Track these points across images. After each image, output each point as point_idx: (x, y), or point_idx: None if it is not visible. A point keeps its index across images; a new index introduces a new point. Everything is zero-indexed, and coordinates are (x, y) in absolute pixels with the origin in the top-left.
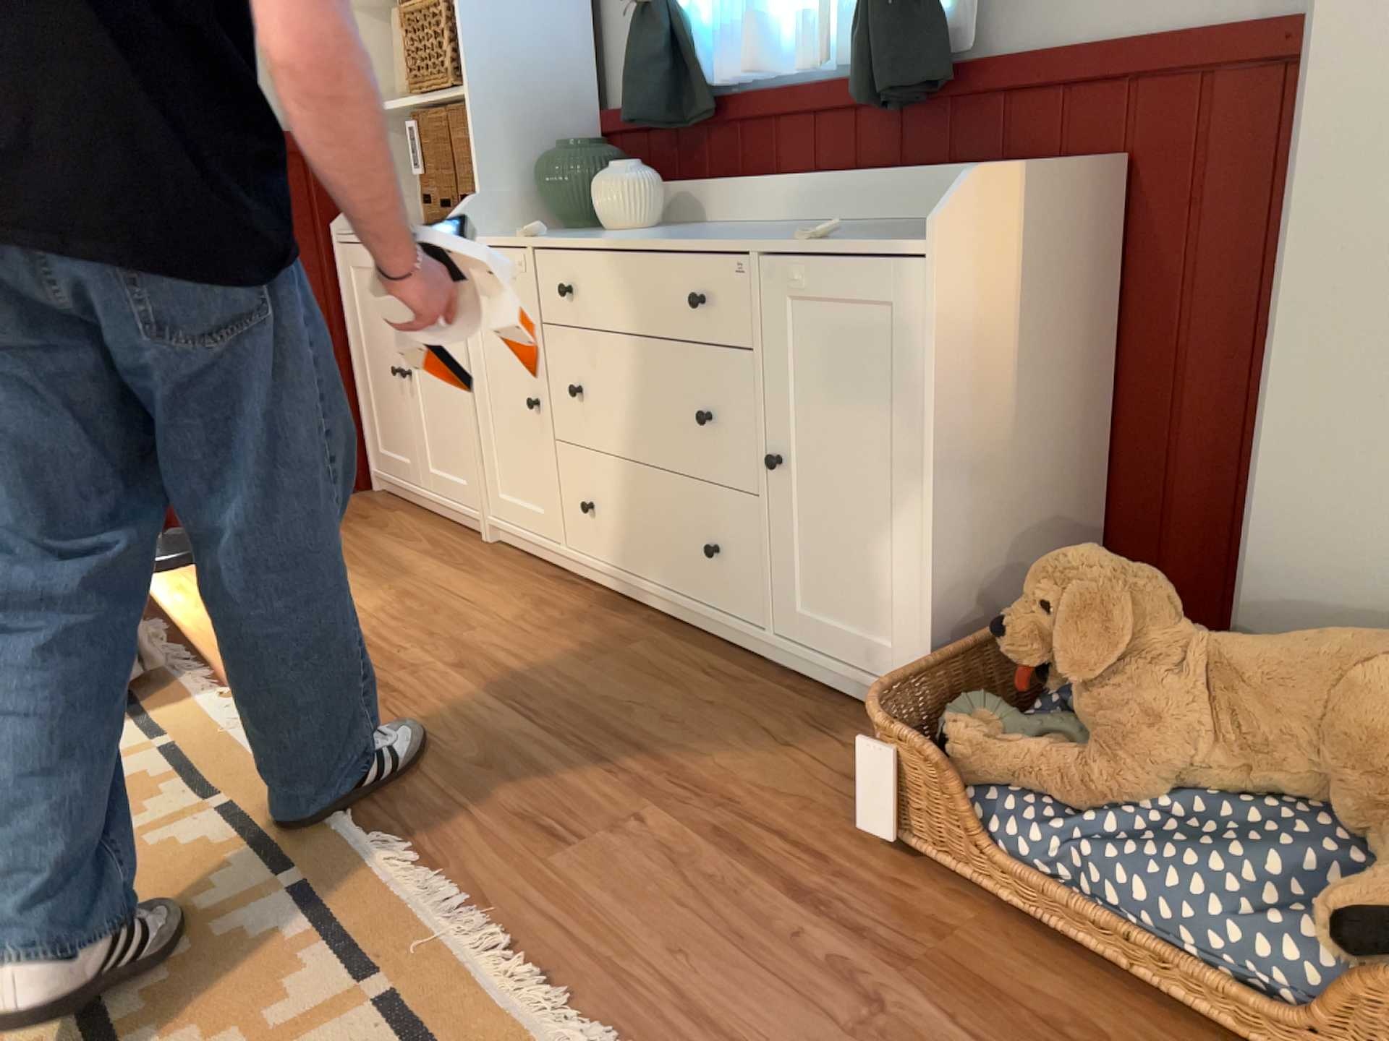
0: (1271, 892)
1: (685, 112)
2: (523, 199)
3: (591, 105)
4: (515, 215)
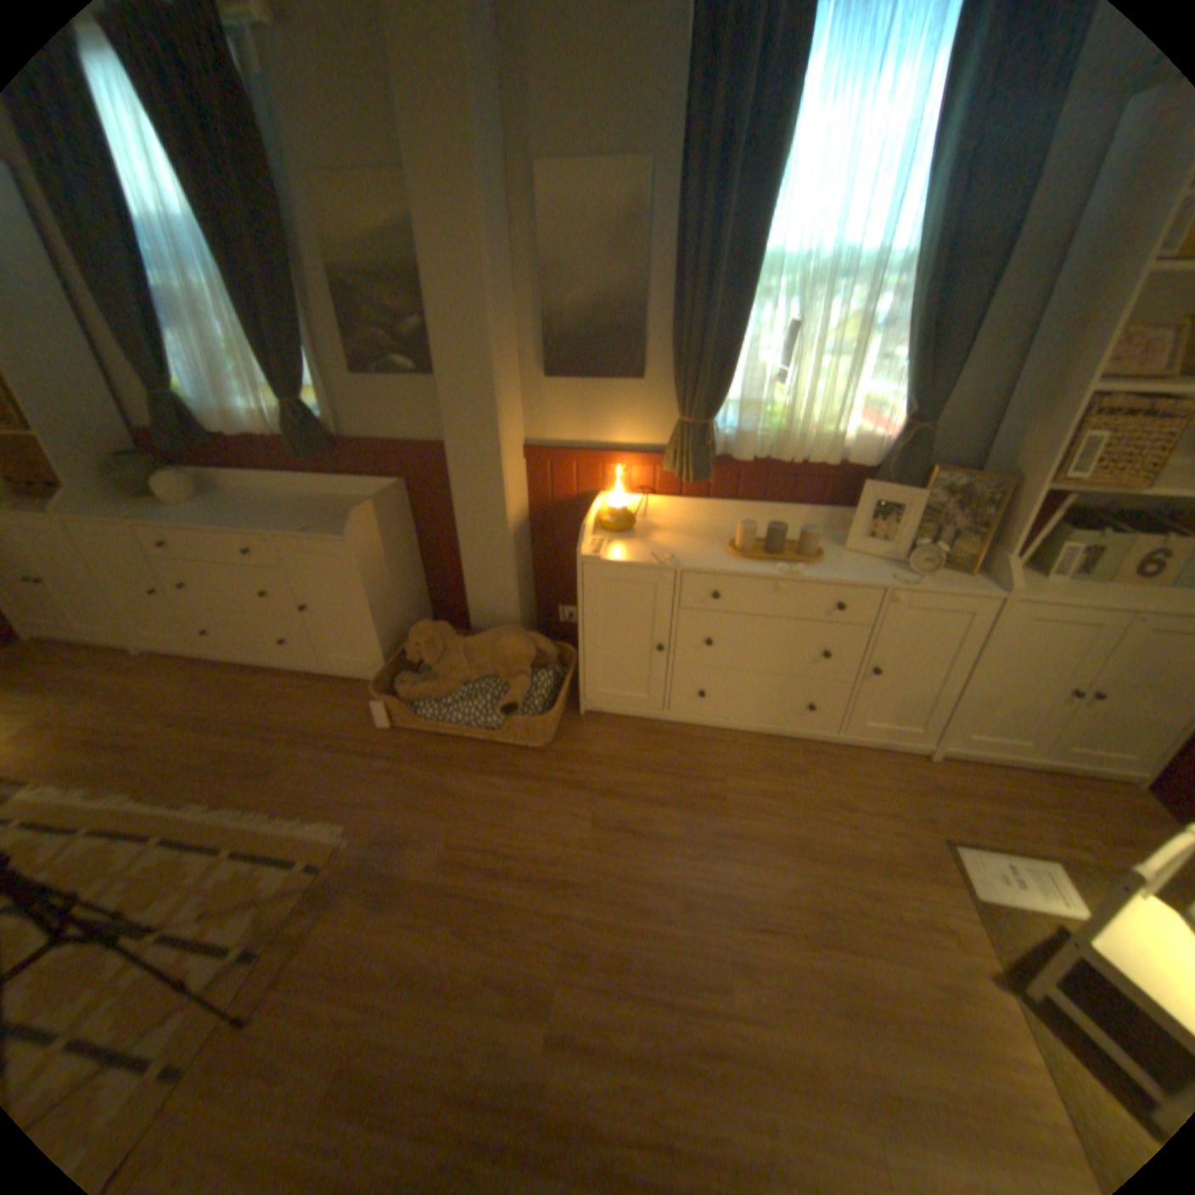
0: (488, 706)
1: (192, 440)
2: (97, 485)
3: (121, 425)
4: (95, 494)
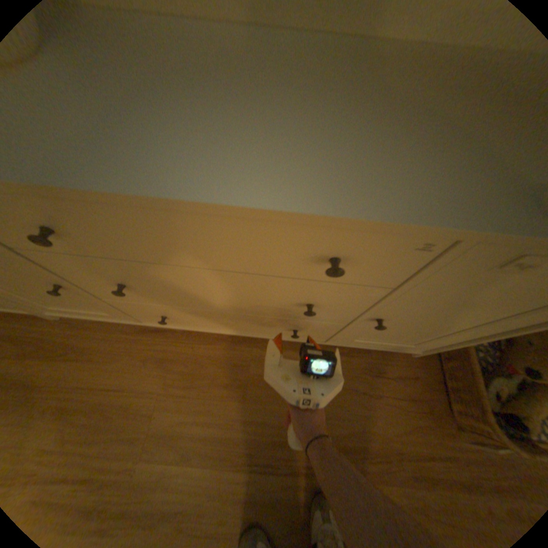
0: None
1: None
2: None
3: None
4: None
